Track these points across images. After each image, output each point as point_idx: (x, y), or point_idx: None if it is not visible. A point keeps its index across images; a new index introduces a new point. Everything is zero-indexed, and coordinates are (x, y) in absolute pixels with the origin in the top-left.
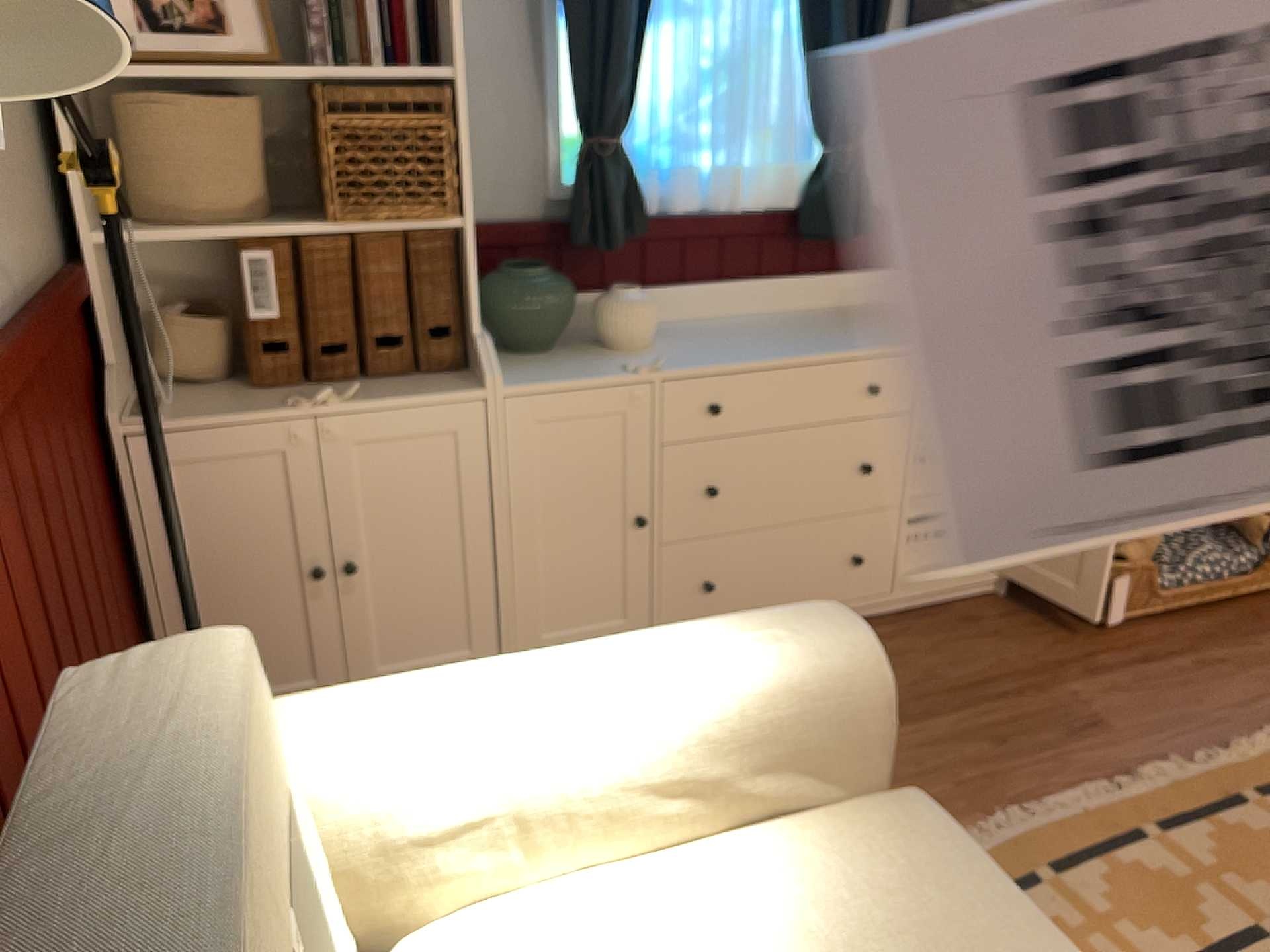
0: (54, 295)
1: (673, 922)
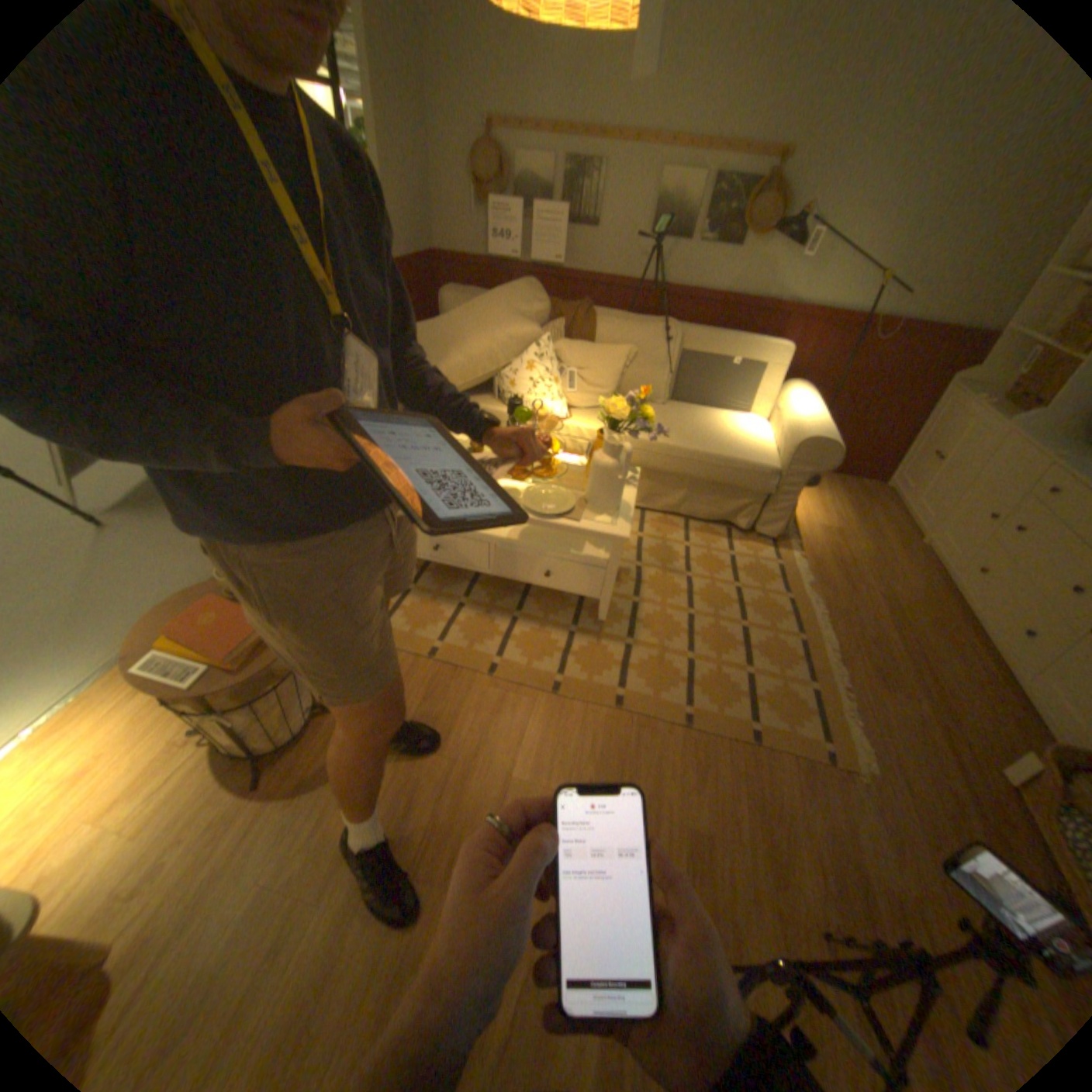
0: (952, 327)
1: (753, 434)
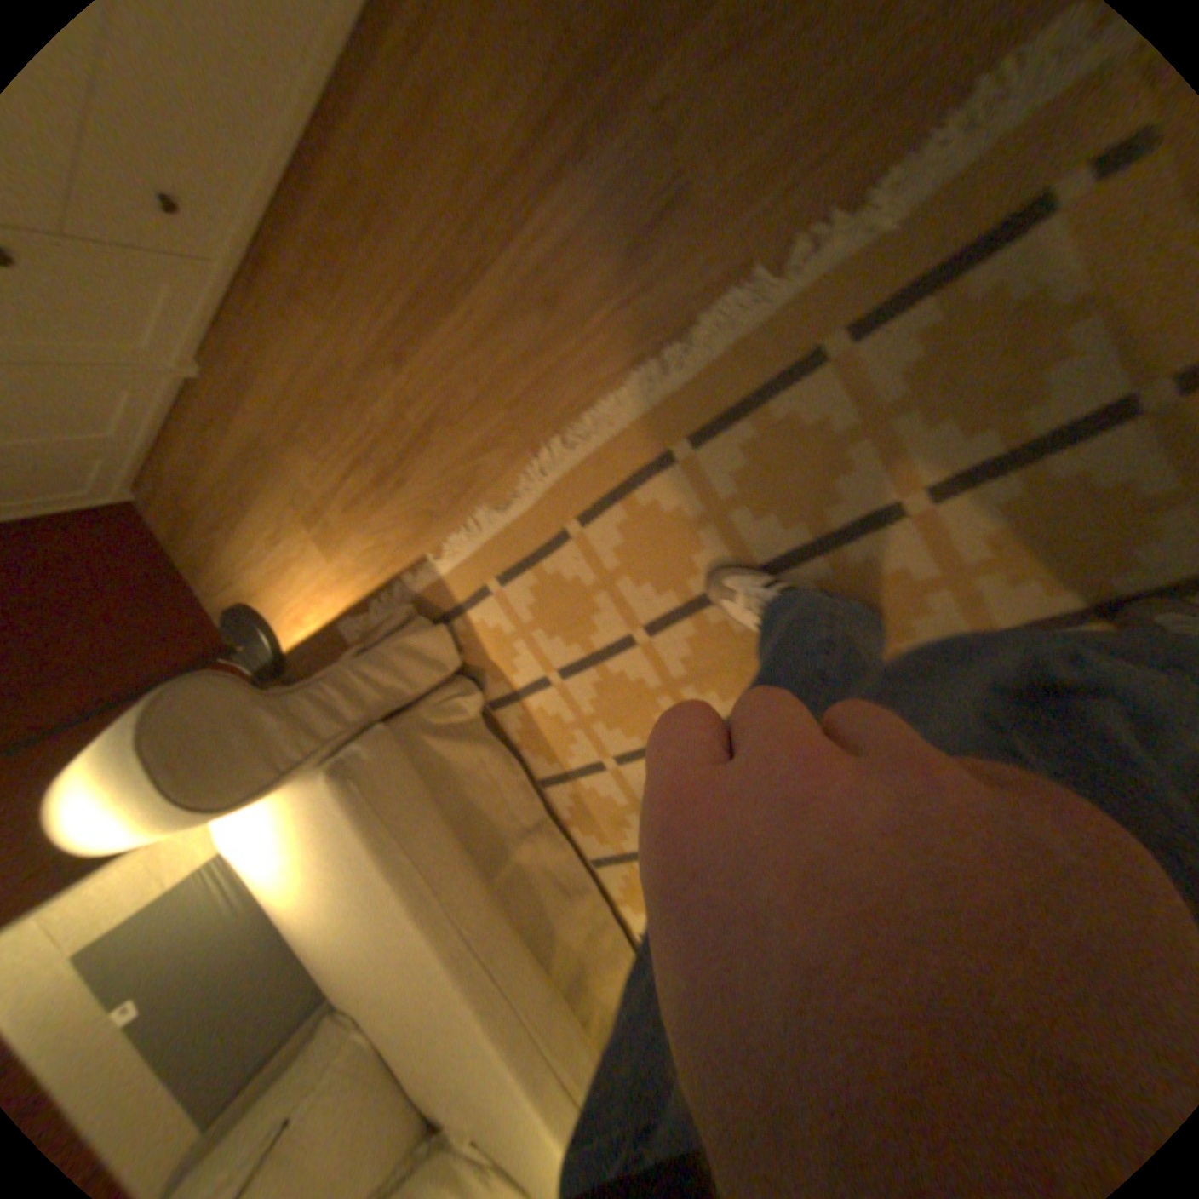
0: None
1: (262, 842)
